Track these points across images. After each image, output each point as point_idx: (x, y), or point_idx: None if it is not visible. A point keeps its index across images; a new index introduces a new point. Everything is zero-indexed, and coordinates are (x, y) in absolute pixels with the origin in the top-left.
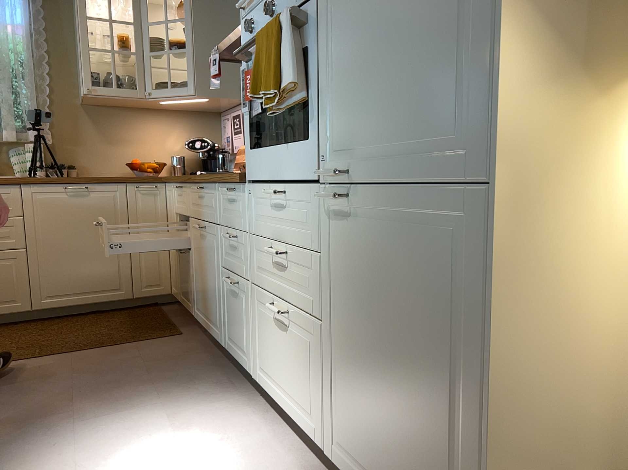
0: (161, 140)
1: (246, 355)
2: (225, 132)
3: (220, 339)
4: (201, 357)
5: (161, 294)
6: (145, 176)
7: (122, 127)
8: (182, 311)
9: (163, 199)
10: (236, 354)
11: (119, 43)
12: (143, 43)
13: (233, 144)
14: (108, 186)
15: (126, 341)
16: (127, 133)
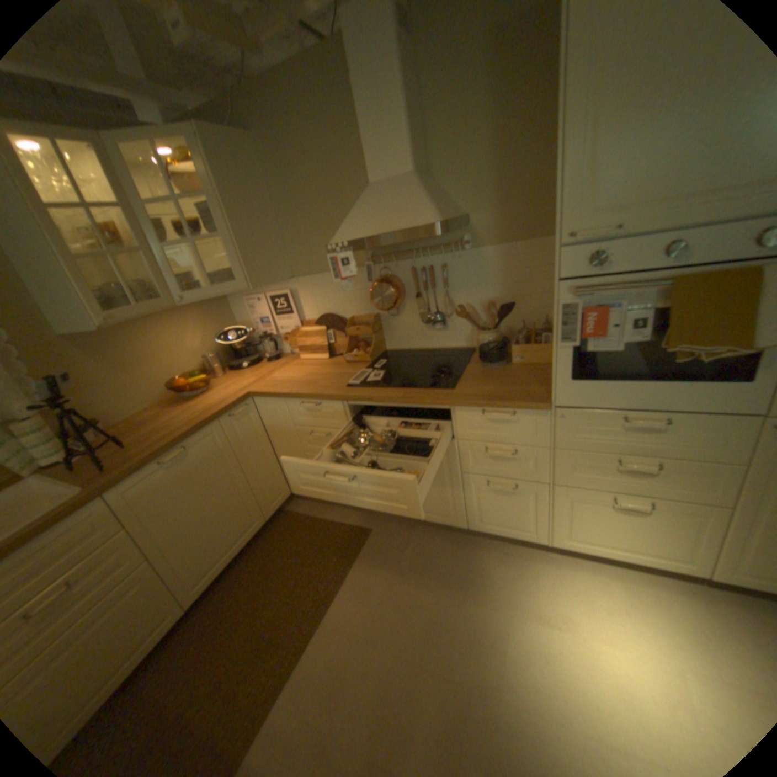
0: (180, 343)
1: (529, 531)
2: (256, 313)
3: (457, 523)
4: (434, 543)
5: (285, 500)
6: (228, 399)
7: (129, 344)
8: (317, 504)
9: (256, 413)
10: (503, 531)
11: (105, 236)
12: (141, 230)
13: (278, 325)
14: (203, 432)
15: (341, 571)
16: (138, 350)
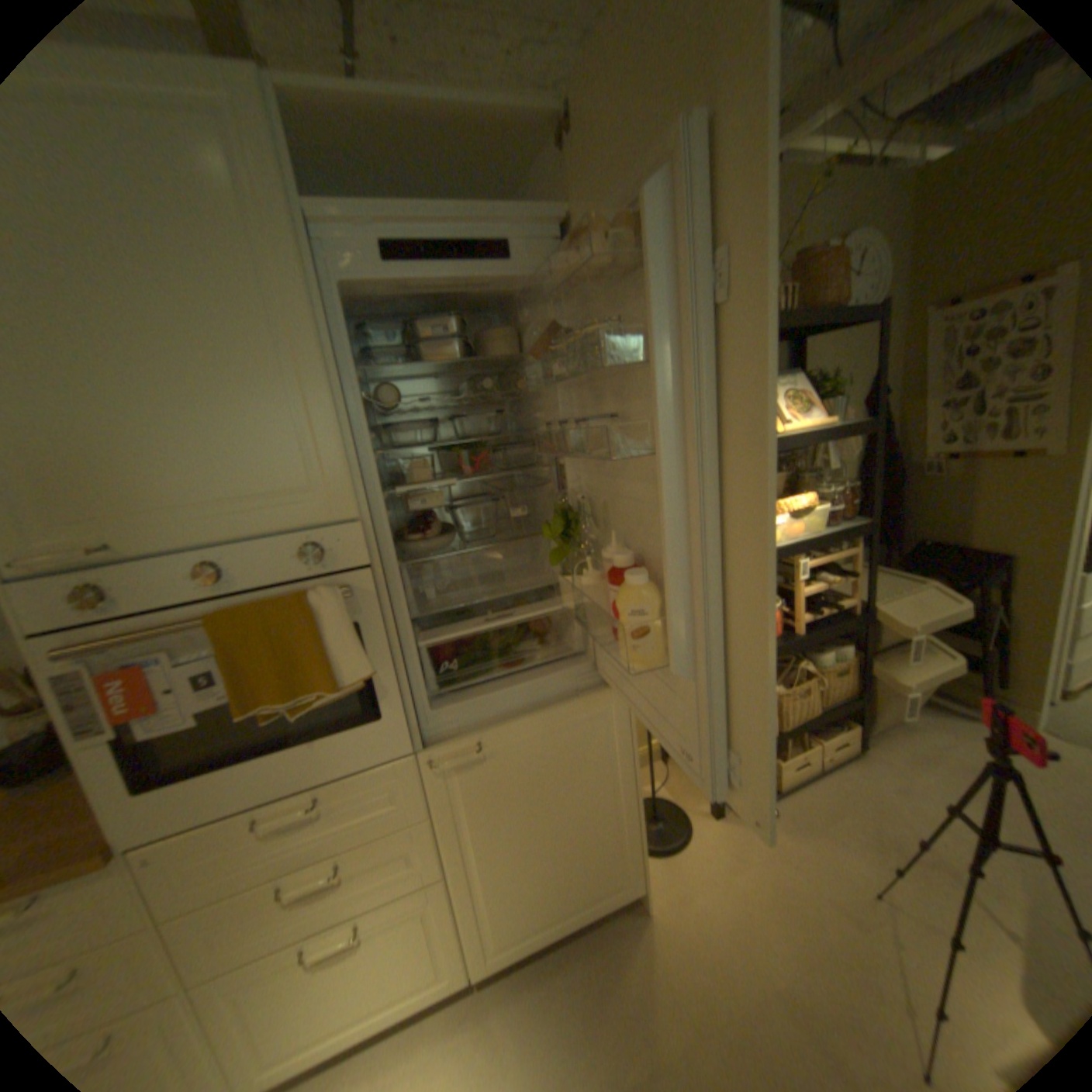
0: None
1: None
2: None
3: None
4: None
5: None
6: None
7: None
8: None
9: None
10: None
11: None
12: None
13: None
14: None
15: None
16: None
